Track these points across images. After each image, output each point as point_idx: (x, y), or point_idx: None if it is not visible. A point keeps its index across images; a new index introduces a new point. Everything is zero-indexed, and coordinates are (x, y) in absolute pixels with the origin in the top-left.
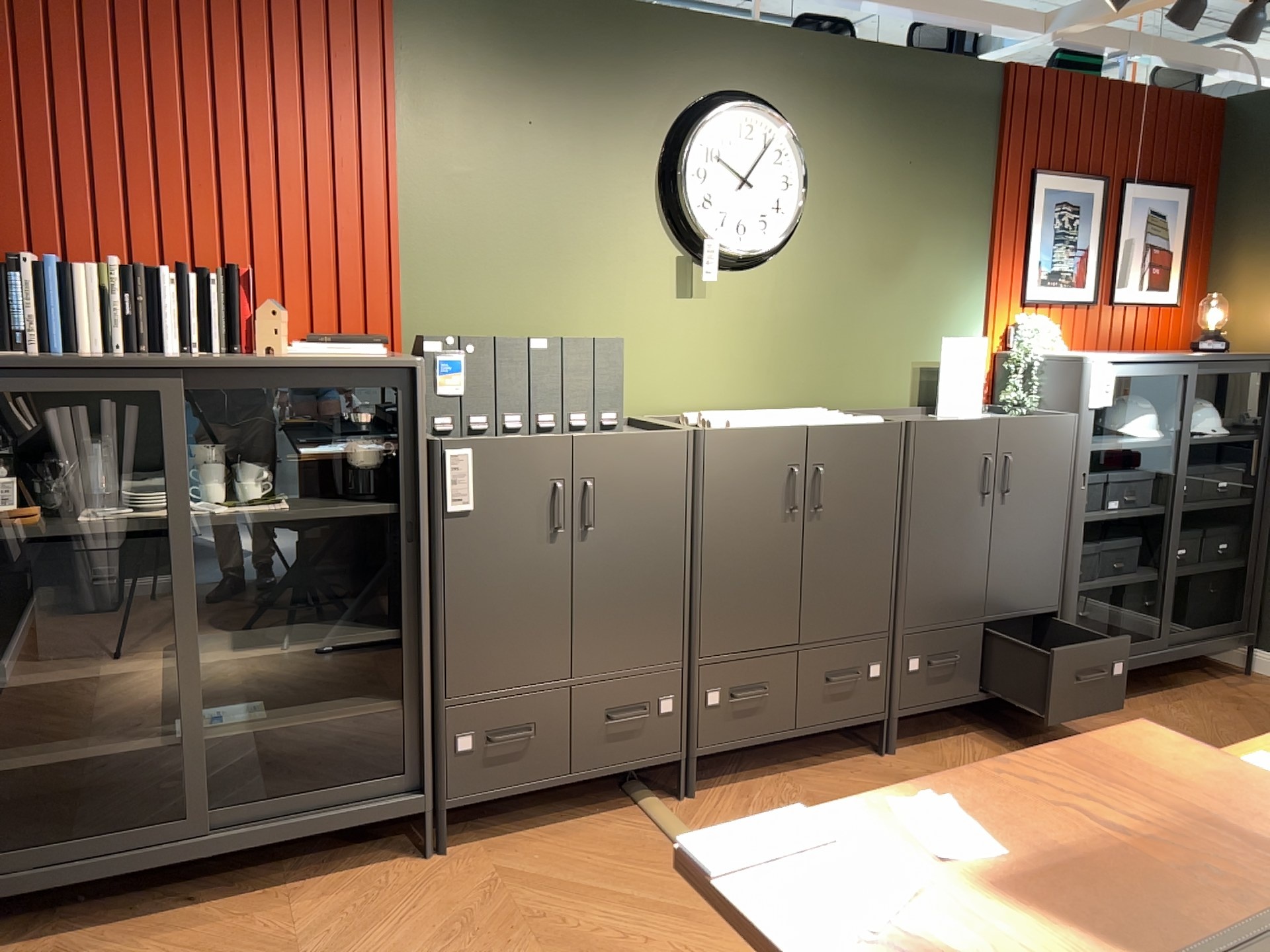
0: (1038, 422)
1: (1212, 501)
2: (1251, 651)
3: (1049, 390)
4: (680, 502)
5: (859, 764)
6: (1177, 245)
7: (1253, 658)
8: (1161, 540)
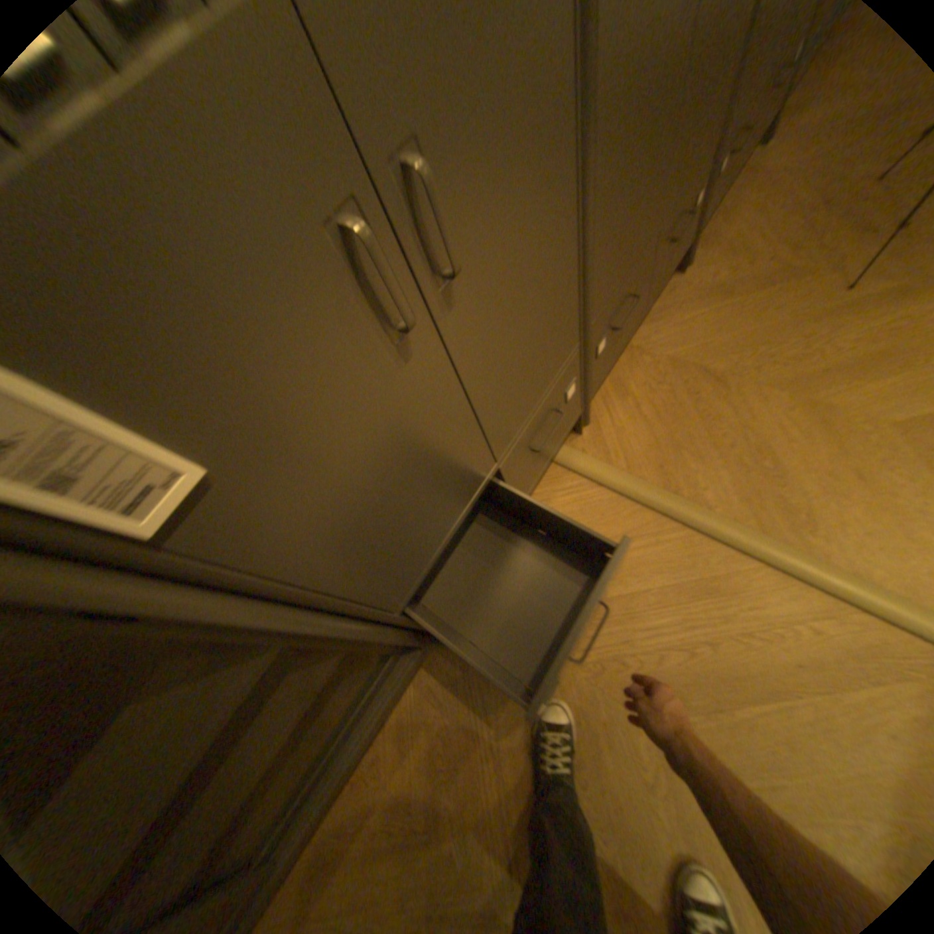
0: None
1: None
2: None
3: None
4: (565, 83)
5: (673, 295)
6: None
7: None
8: None
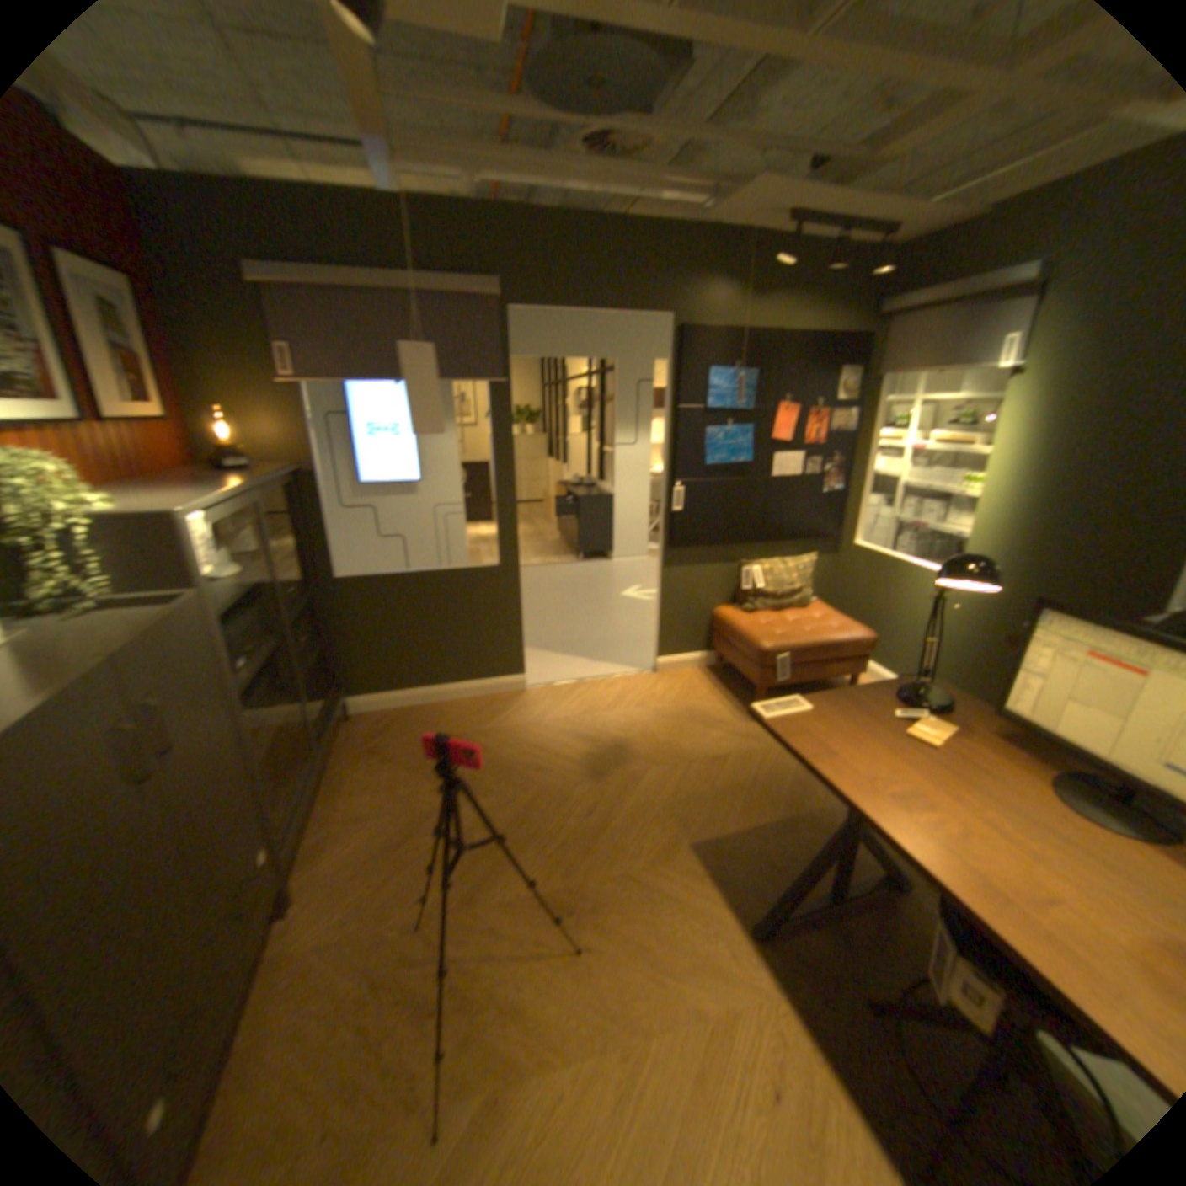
0: (166, 625)
1: (293, 606)
2: (341, 700)
3: (126, 562)
4: None
5: None
6: (146, 344)
7: (344, 705)
8: (278, 663)
